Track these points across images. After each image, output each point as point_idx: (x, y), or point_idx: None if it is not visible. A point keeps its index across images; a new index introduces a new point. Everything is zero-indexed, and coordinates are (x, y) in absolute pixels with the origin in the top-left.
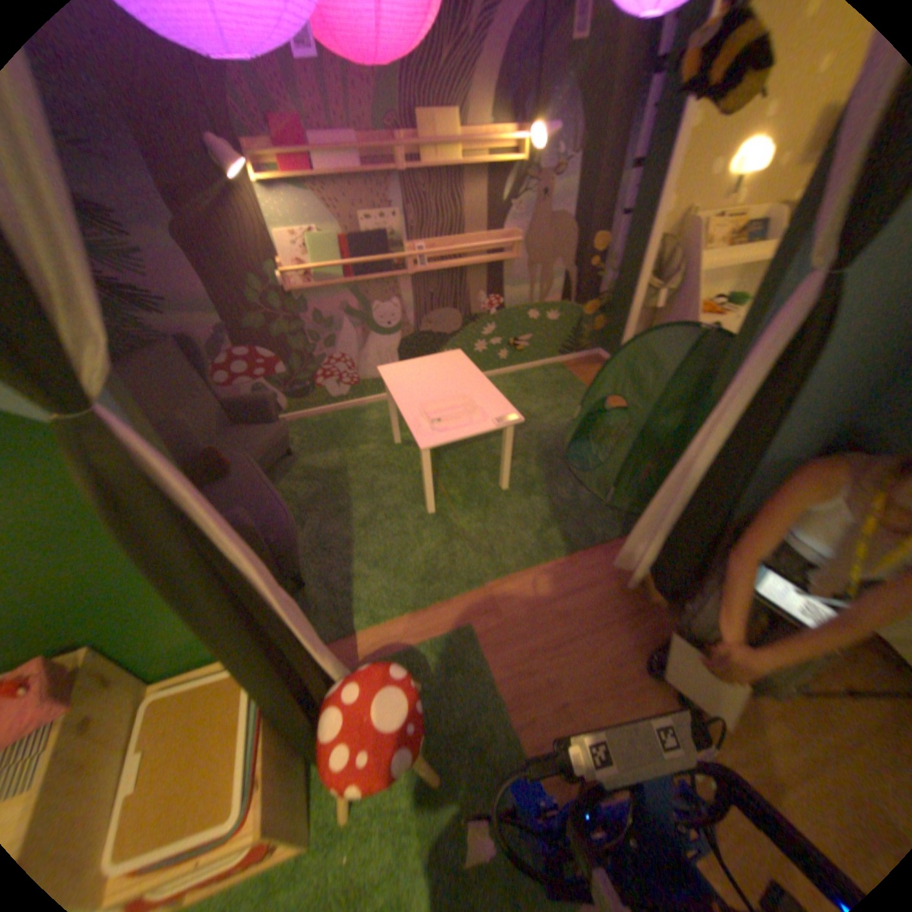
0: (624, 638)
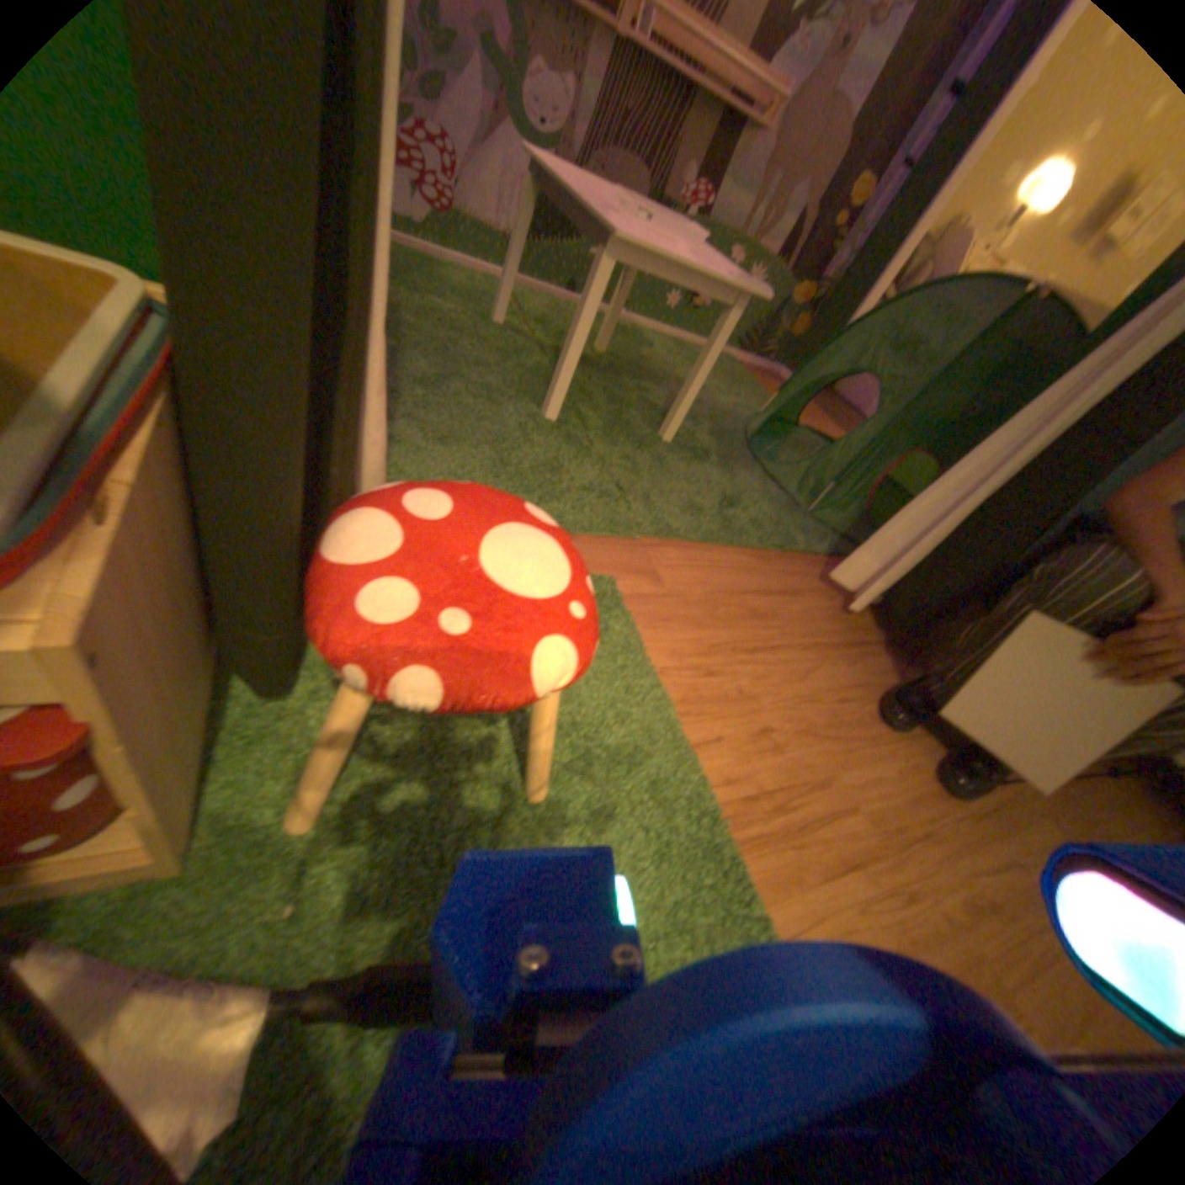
0: (837, 670)
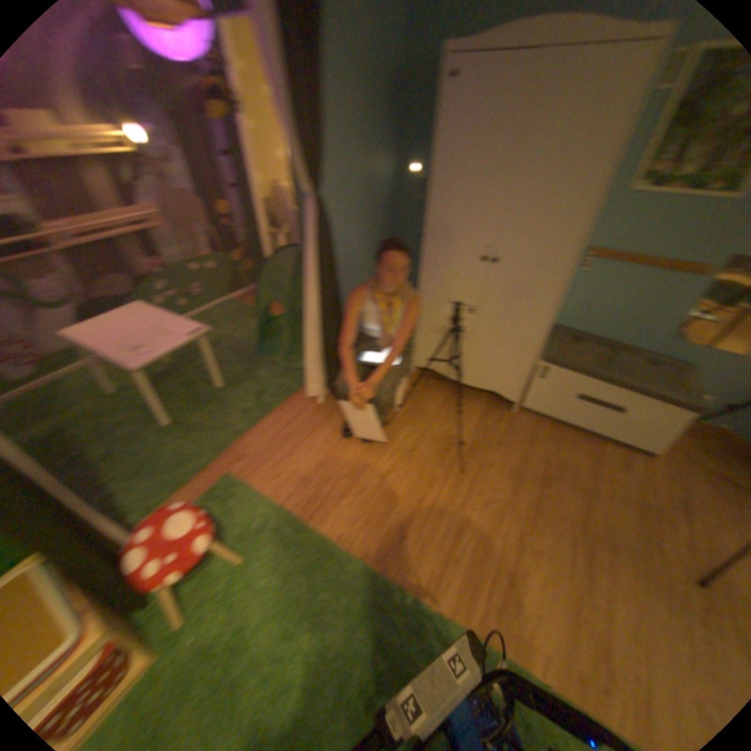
0: (327, 429)
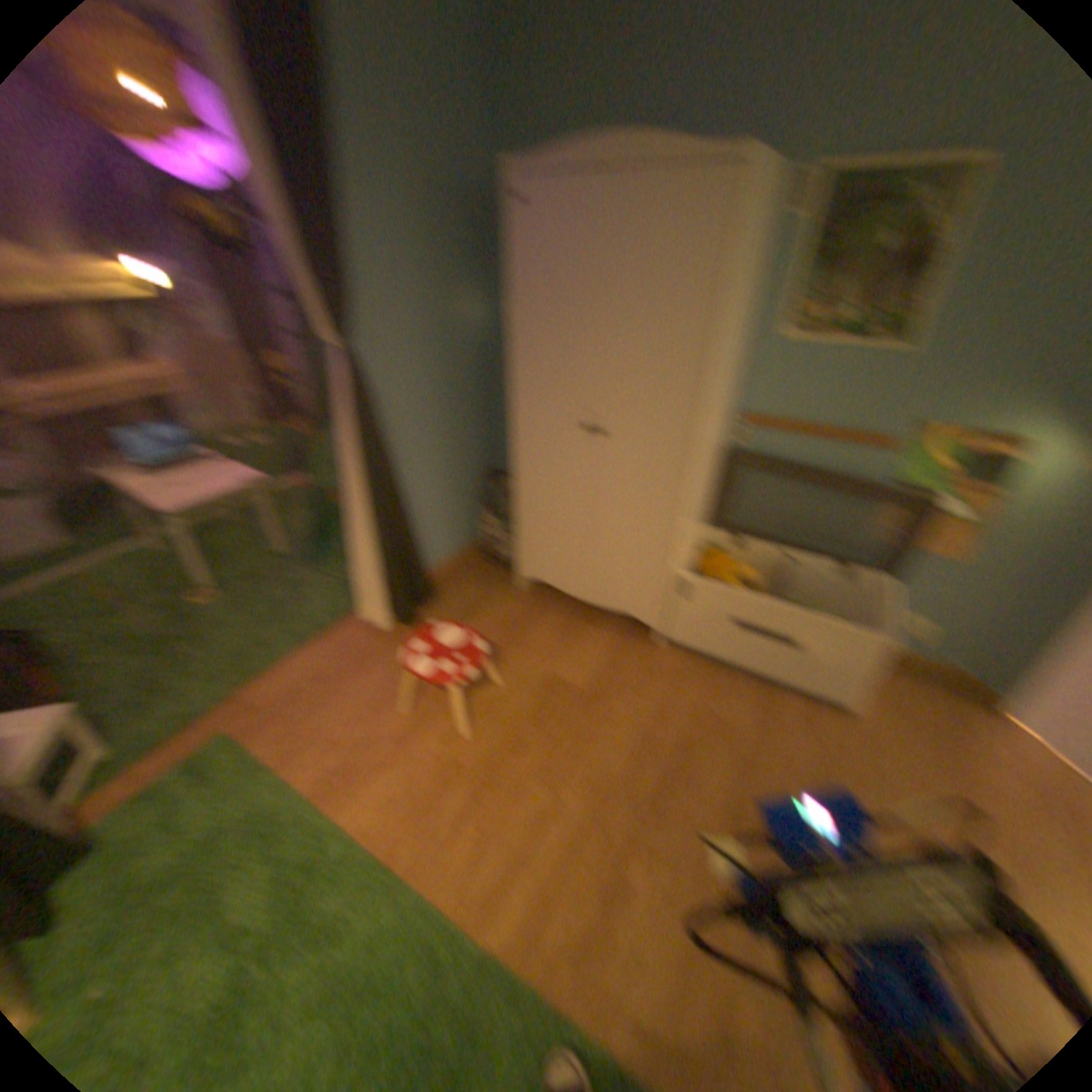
0: (384, 670)
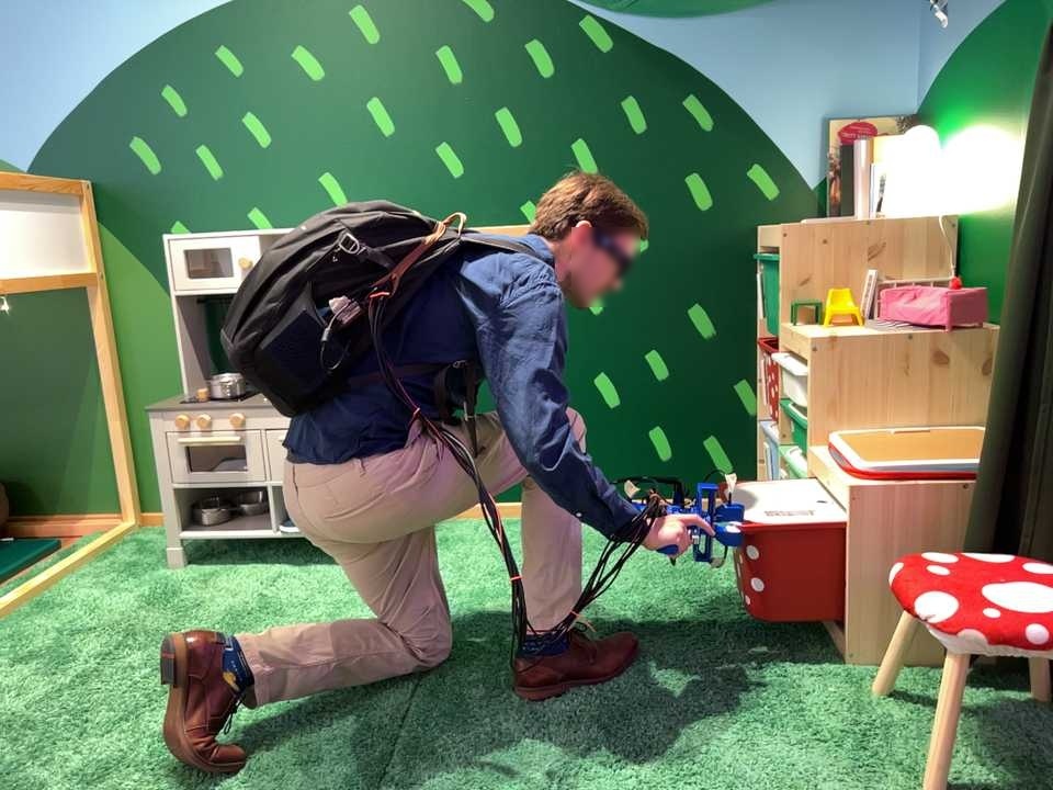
0: None
